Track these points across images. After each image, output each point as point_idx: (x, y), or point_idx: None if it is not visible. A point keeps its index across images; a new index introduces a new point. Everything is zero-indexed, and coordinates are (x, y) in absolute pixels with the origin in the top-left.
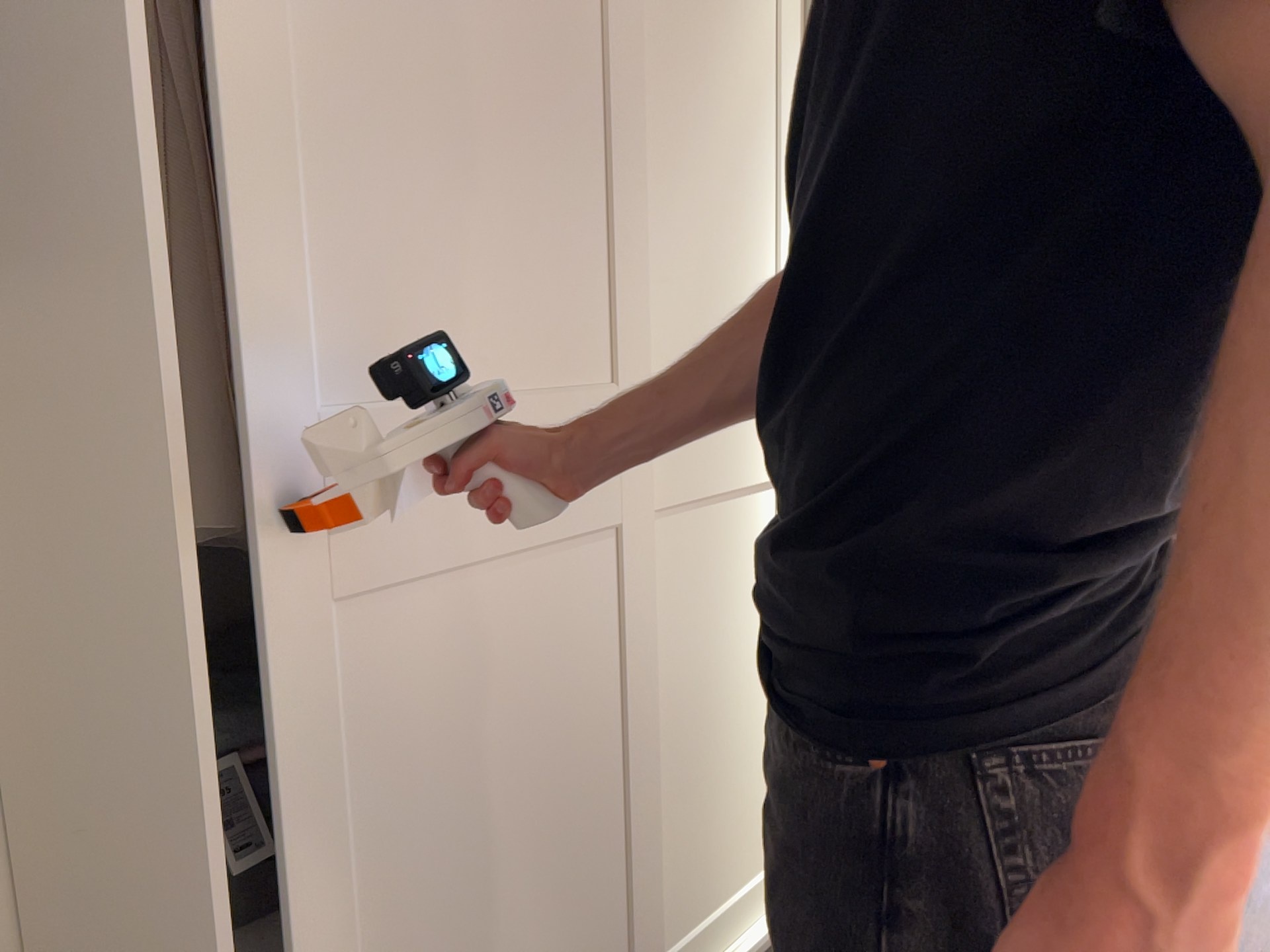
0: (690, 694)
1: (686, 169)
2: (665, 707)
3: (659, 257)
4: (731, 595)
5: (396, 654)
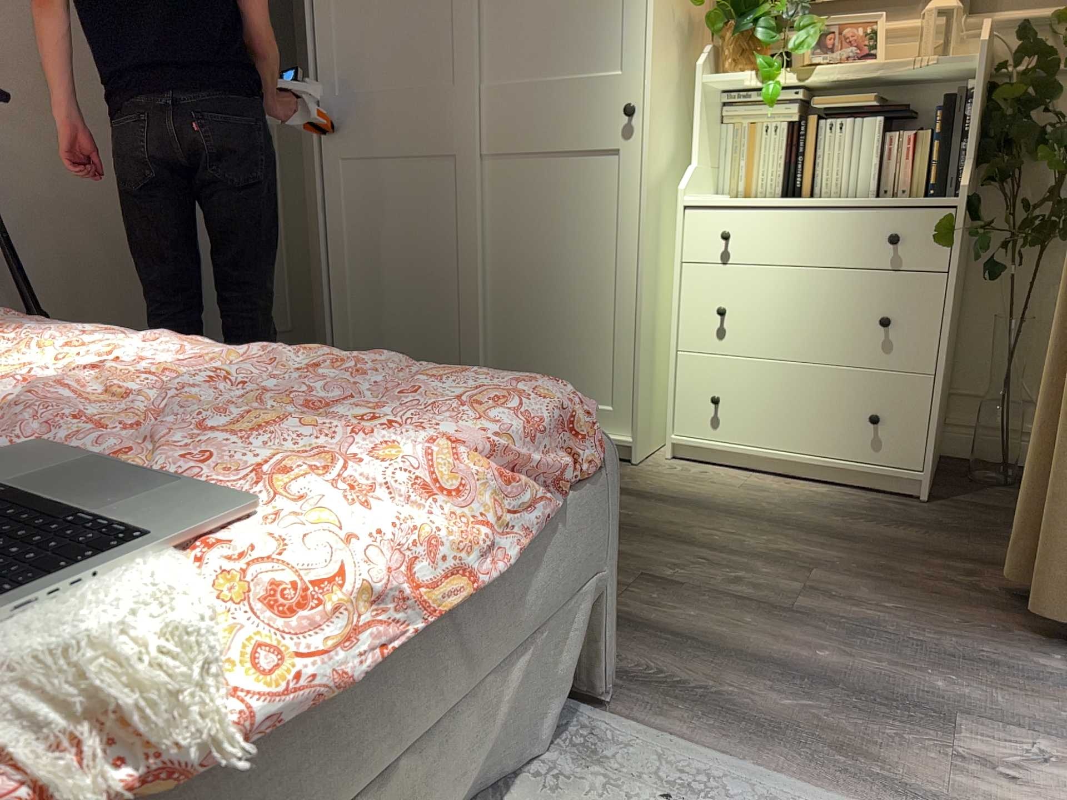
0: (532, 274)
1: None
2: (511, 273)
3: (510, 3)
4: (572, 223)
5: (359, 187)
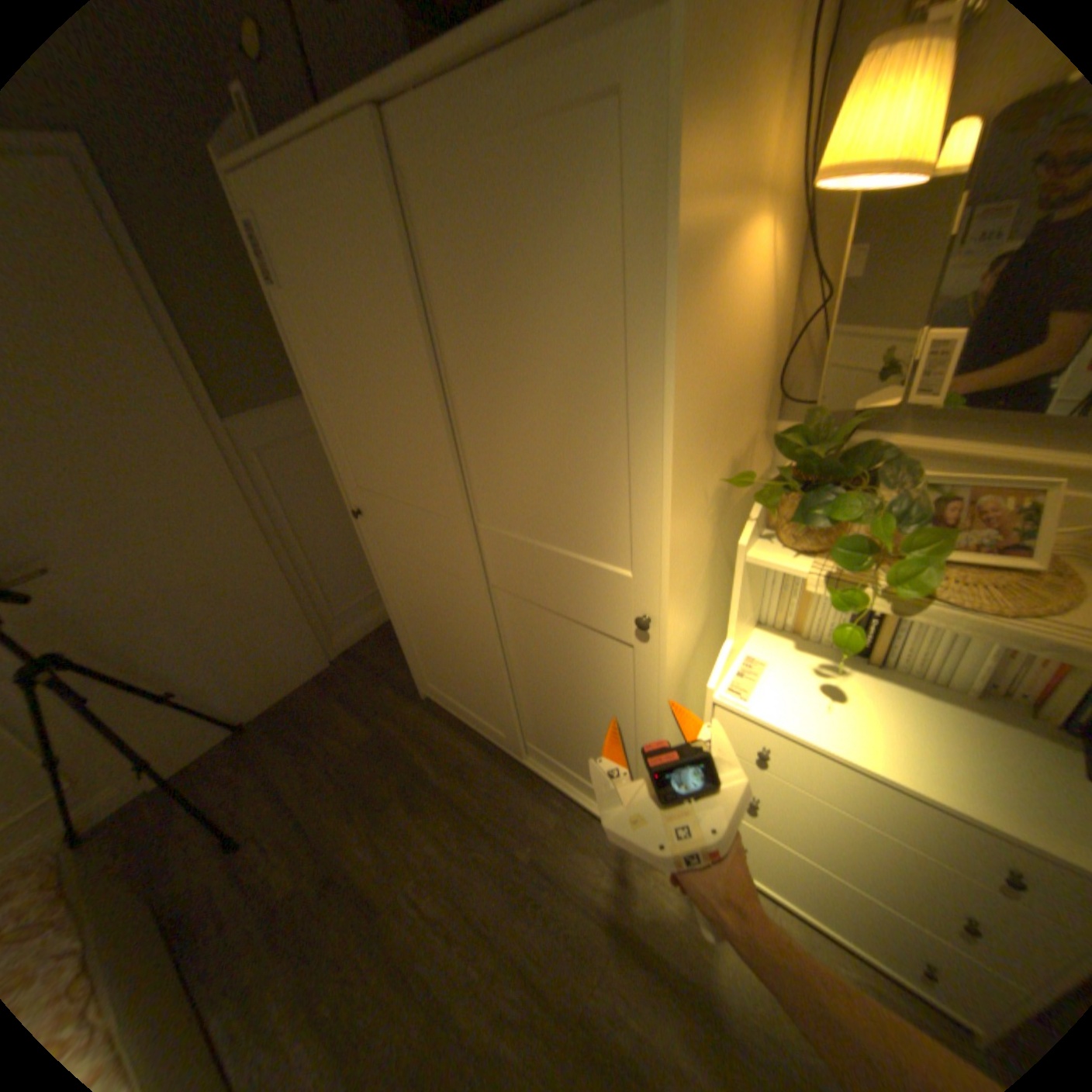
0: (555, 695)
1: (510, 389)
2: (536, 684)
3: (495, 453)
4: (589, 680)
5: (398, 568)
